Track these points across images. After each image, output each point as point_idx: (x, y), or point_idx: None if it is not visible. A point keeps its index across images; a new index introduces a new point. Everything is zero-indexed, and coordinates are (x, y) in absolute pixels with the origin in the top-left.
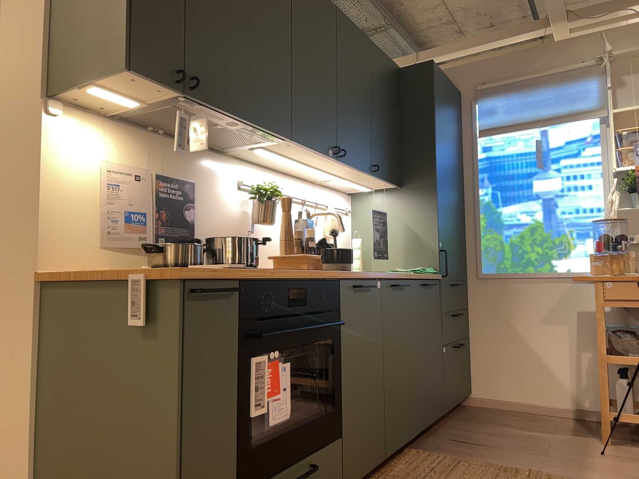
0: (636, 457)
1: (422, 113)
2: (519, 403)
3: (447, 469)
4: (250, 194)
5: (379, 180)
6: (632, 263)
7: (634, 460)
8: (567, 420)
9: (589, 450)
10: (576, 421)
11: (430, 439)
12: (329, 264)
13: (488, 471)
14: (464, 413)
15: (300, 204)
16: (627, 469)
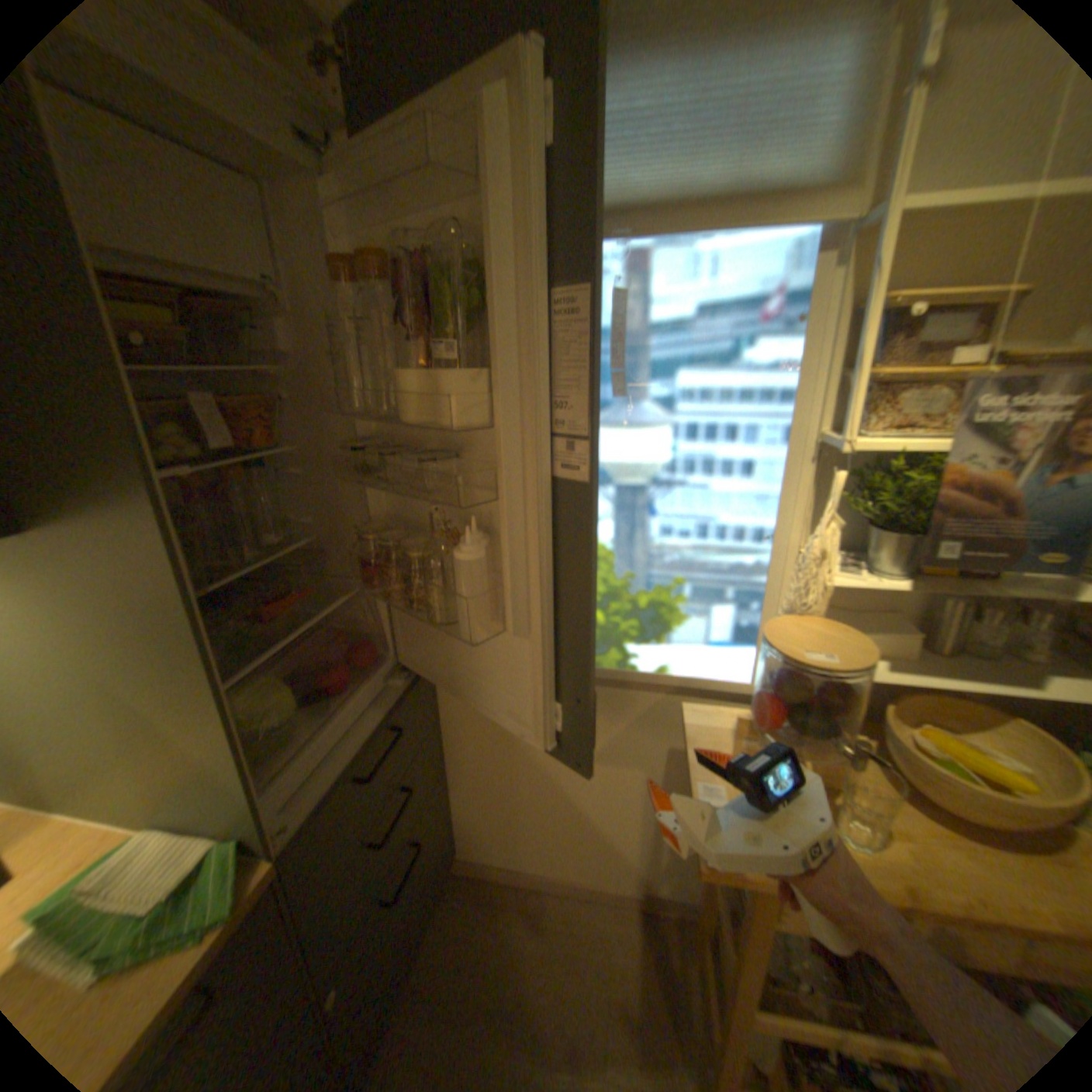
0: None
1: None
2: (542, 880)
3: None
4: None
5: None
6: (865, 786)
7: None
8: (628, 929)
9: None
10: (643, 936)
11: None
12: None
13: None
14: (430, 950)
15: None
16: None
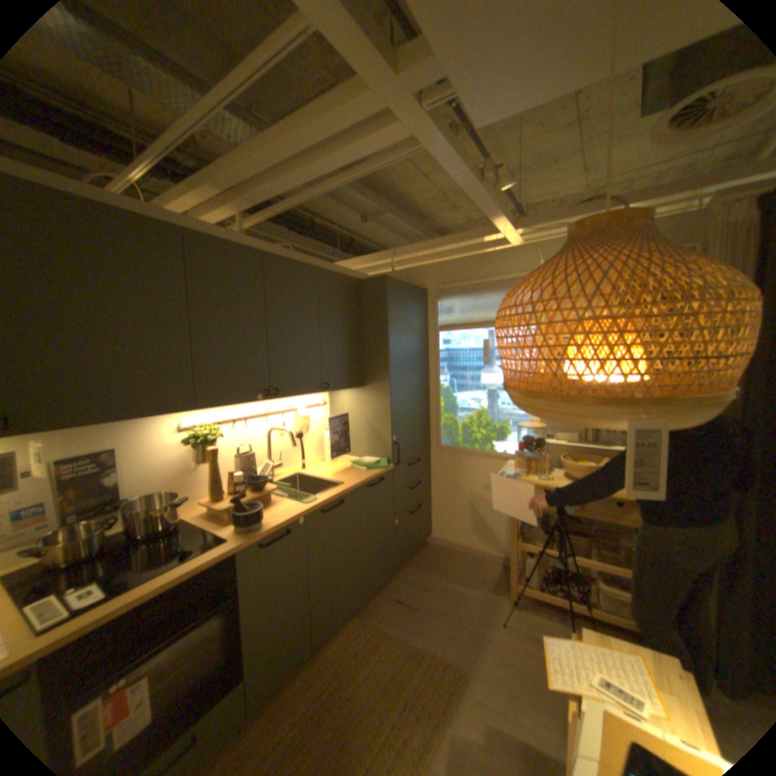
0: (530, 633)
1: (379, 325)
2: (464, 548)
3: (368, 655)
4: (185, 442)
5: (336, 390)
6: (546, 468)
7: (527, 638)
8: (497, 569)
9: (496, 620)
10: (503, 571)
11: (377, 600)
12: (234, 529)
13: (399, 660)
14: (420, 558)
15: (266, 414)
16: (516, 653)
